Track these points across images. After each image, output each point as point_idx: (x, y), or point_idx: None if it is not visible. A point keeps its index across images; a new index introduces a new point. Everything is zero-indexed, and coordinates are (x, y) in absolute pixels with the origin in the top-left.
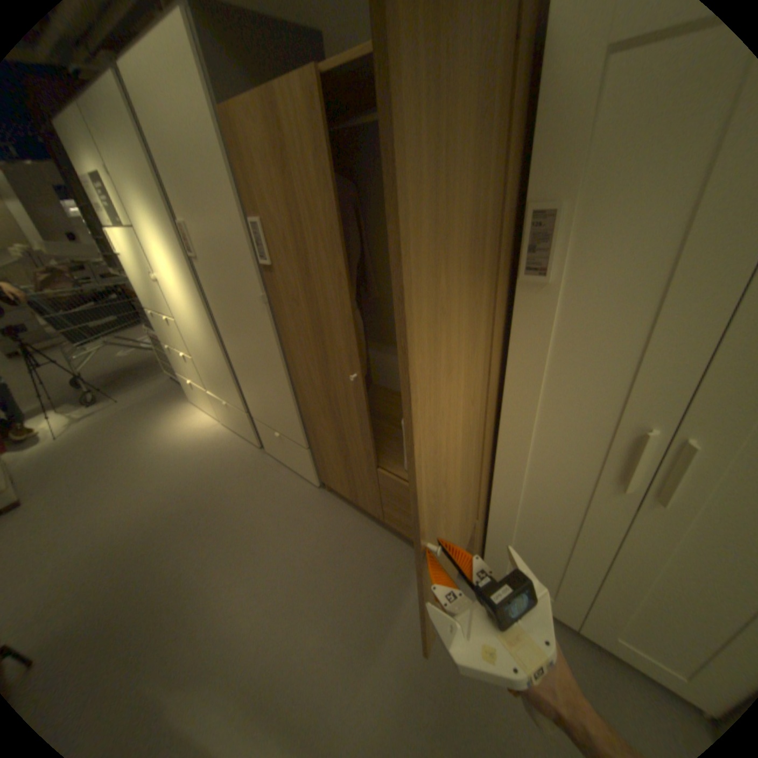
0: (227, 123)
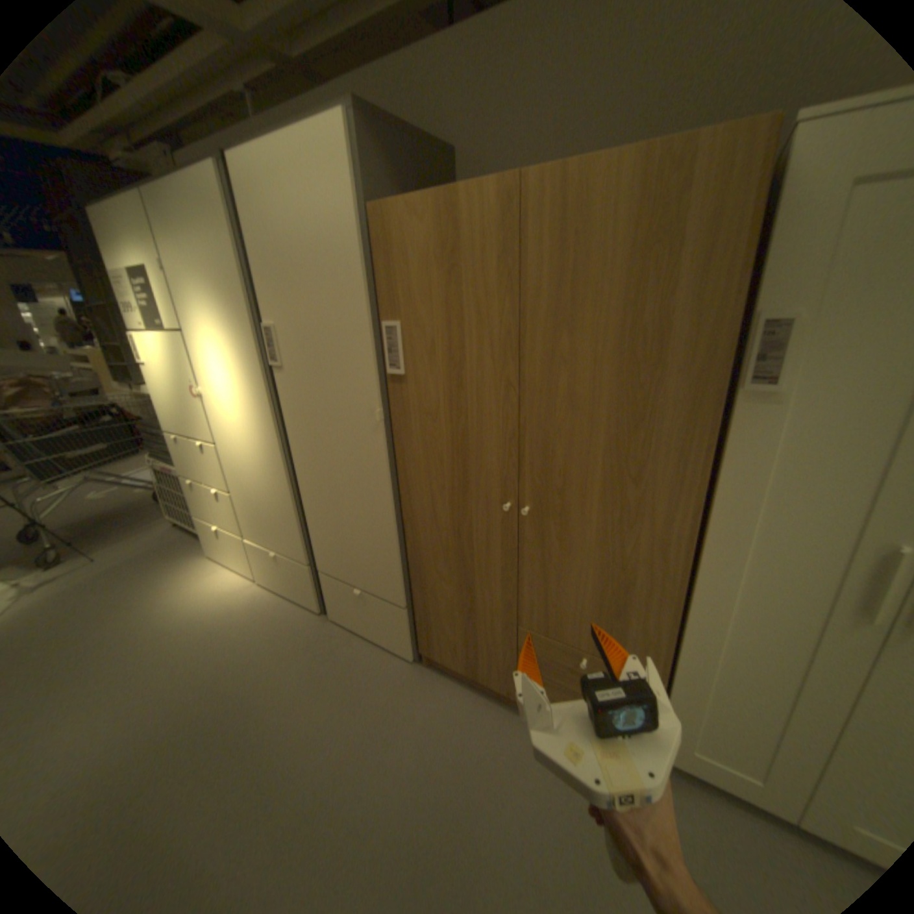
0: (373, 220)
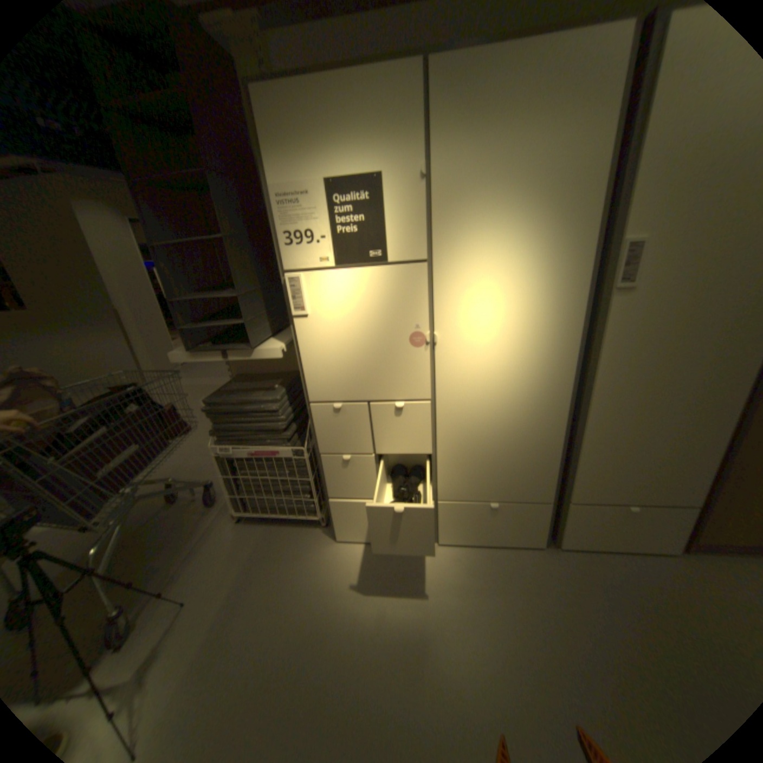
0: None
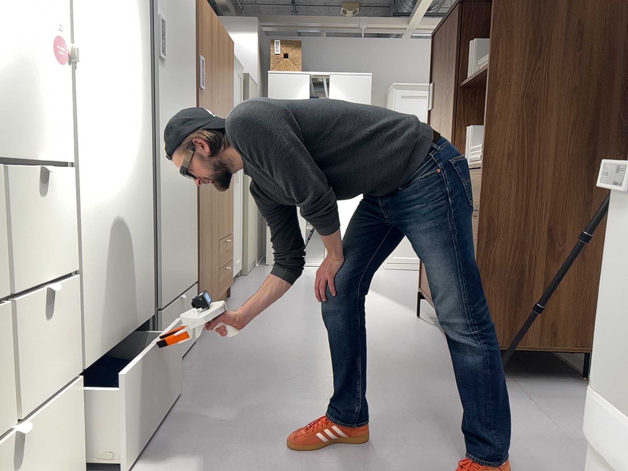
0: None
